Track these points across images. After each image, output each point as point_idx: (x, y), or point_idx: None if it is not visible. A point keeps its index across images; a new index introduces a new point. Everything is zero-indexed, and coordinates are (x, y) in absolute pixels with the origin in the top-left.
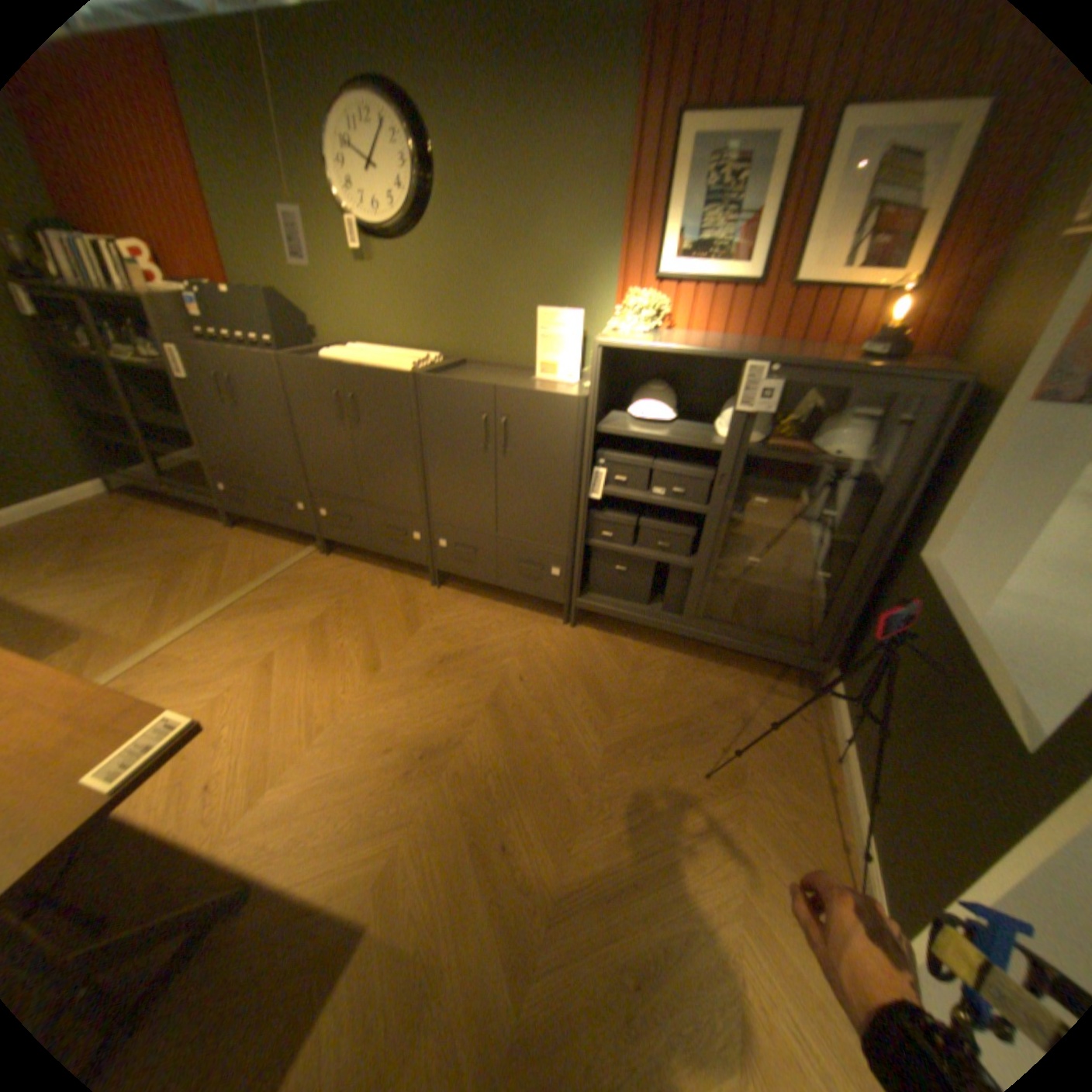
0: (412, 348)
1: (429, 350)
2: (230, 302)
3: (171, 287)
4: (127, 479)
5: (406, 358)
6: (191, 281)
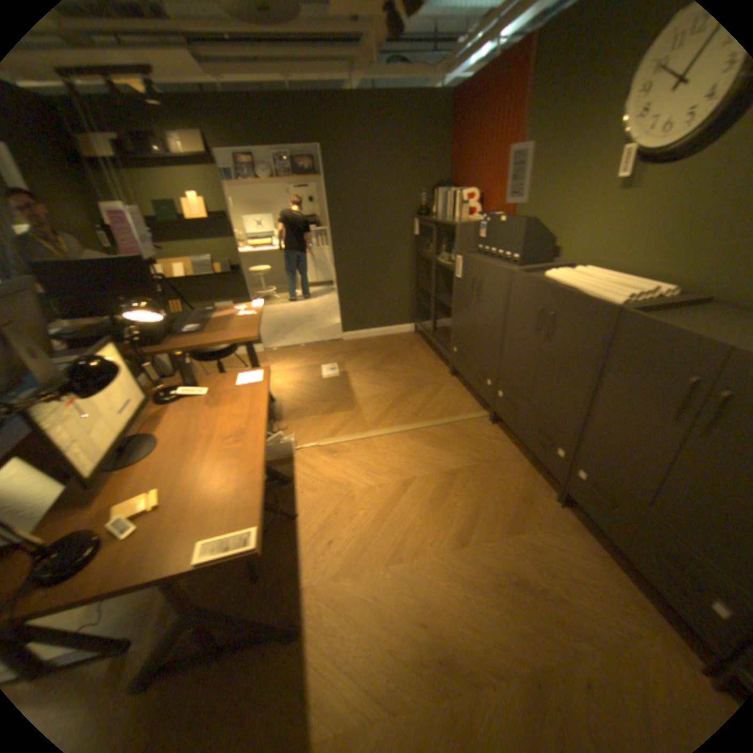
0: (644, 276)
1: (665, 281)
2: (502, 229)
3: (476, 219)
4: (420, 329)
5: (626, 288)
6: (485, 215)
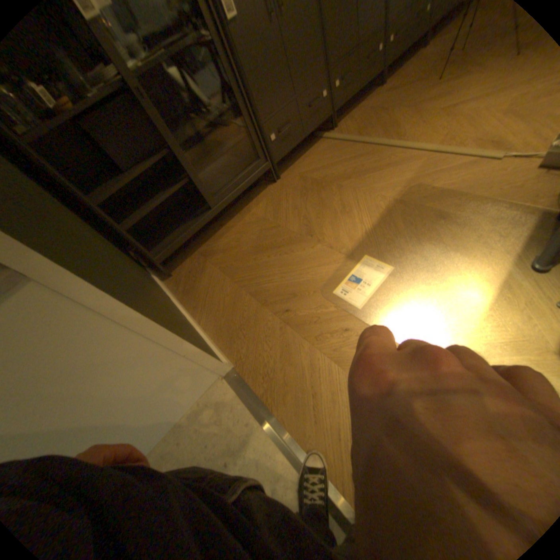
0: None
1: None
2: None
3: None
4: (188, 235)
5: None
6: None
